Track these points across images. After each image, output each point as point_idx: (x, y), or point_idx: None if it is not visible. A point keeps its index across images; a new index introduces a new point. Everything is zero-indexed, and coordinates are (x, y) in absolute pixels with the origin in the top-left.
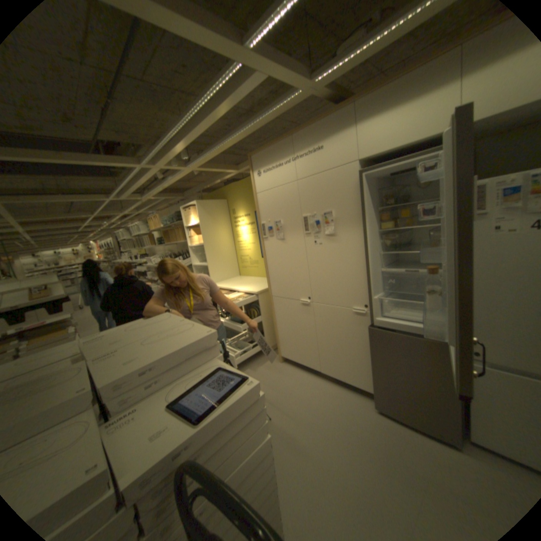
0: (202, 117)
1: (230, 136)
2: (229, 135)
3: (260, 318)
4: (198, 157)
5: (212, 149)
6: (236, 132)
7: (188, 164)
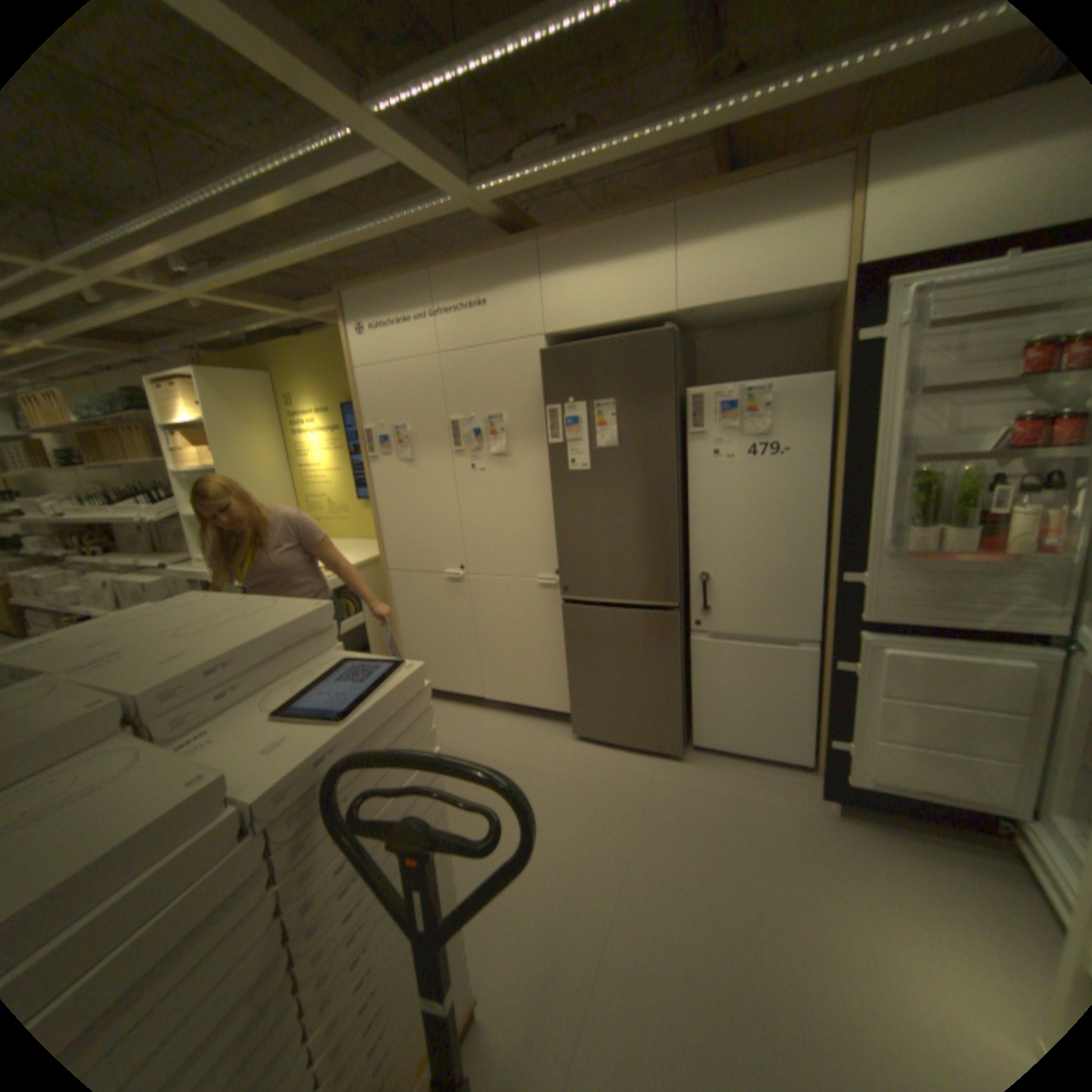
0: (244, 197)
1: (299, 244)
2: (296, 243)
3: (361, 617)
4: (212, 271)
5: (252, 262)
6: (315, 240)
7: (181, 282)
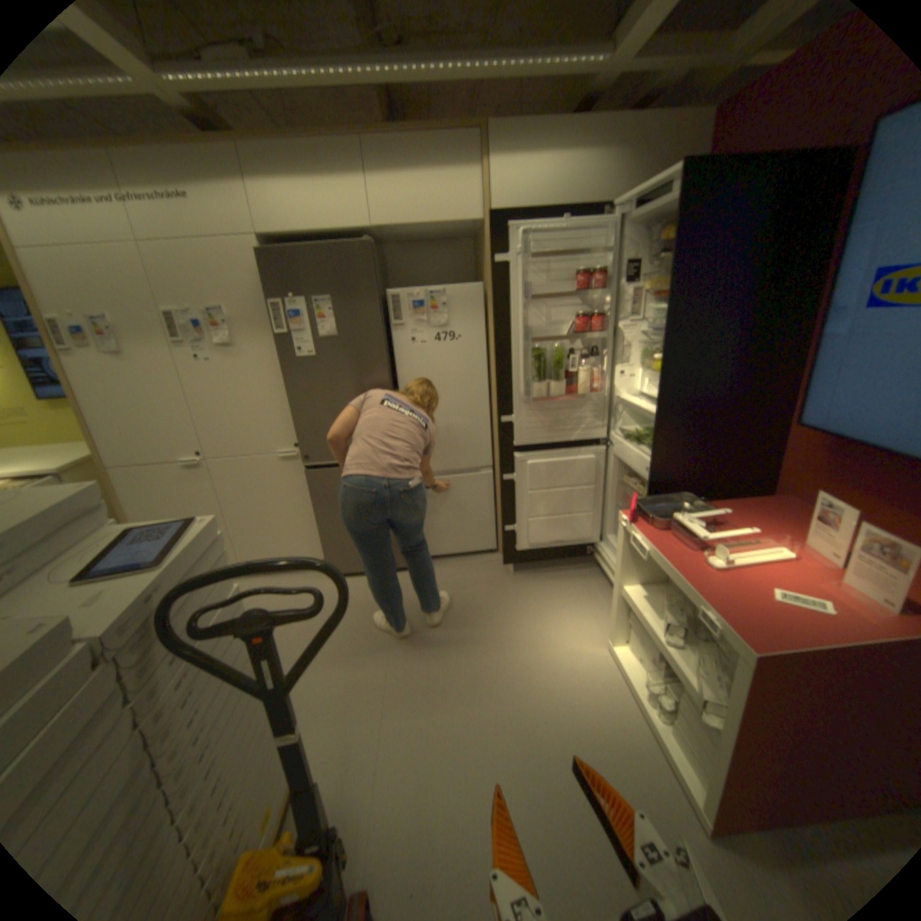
0: None
1: None
2: None
3: None
4: None
5: None
6: None
7: None
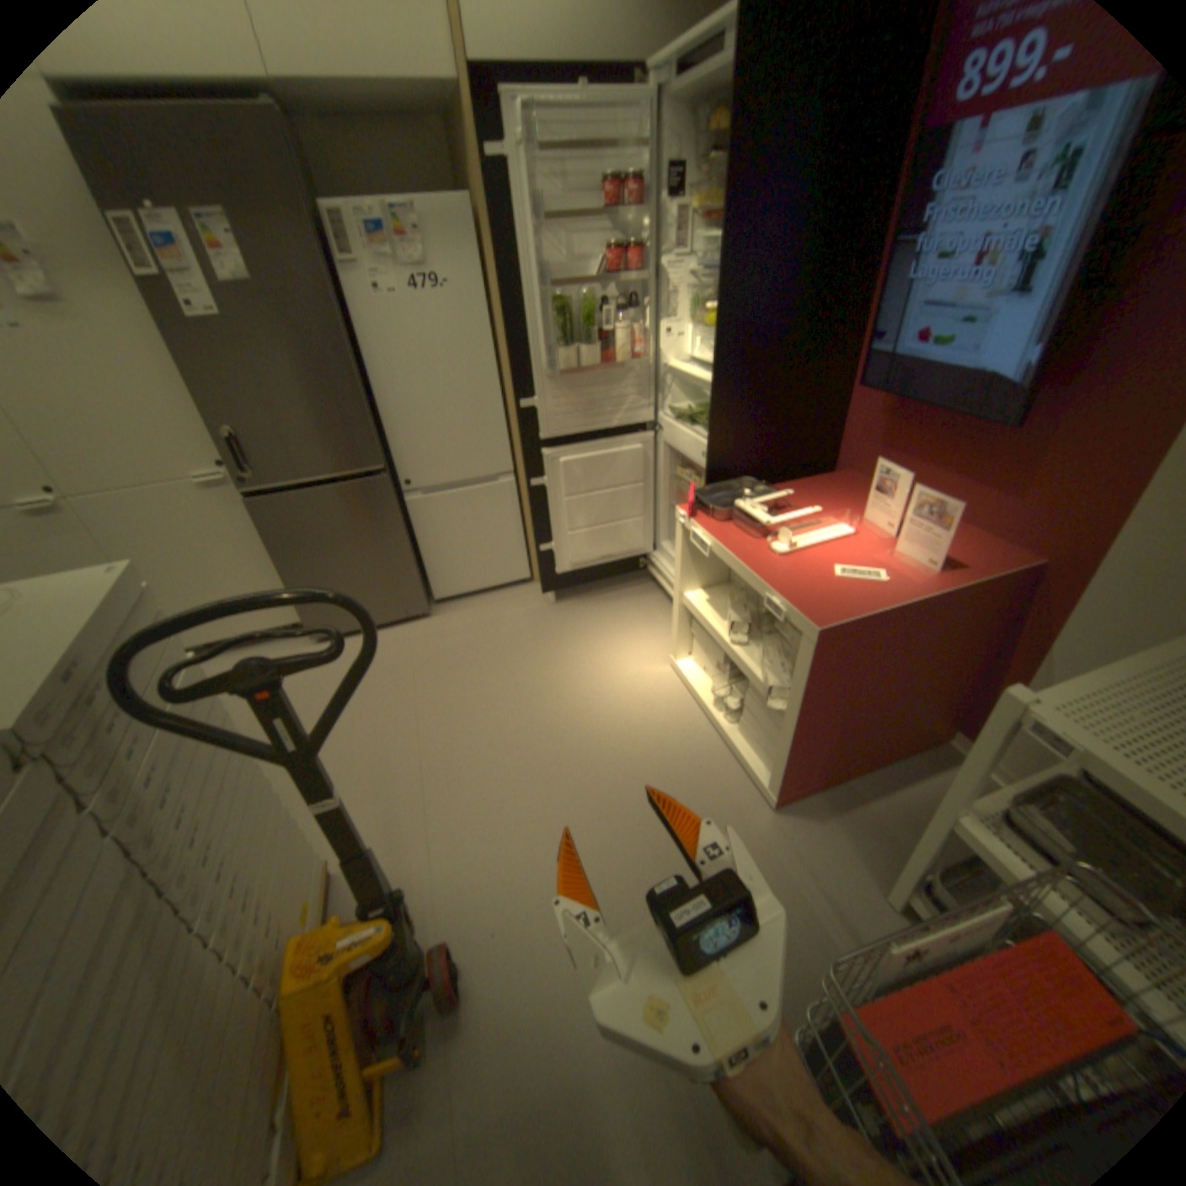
0: None
1: None
2: None
3: None
4: None
5: None
6: None
7: None
